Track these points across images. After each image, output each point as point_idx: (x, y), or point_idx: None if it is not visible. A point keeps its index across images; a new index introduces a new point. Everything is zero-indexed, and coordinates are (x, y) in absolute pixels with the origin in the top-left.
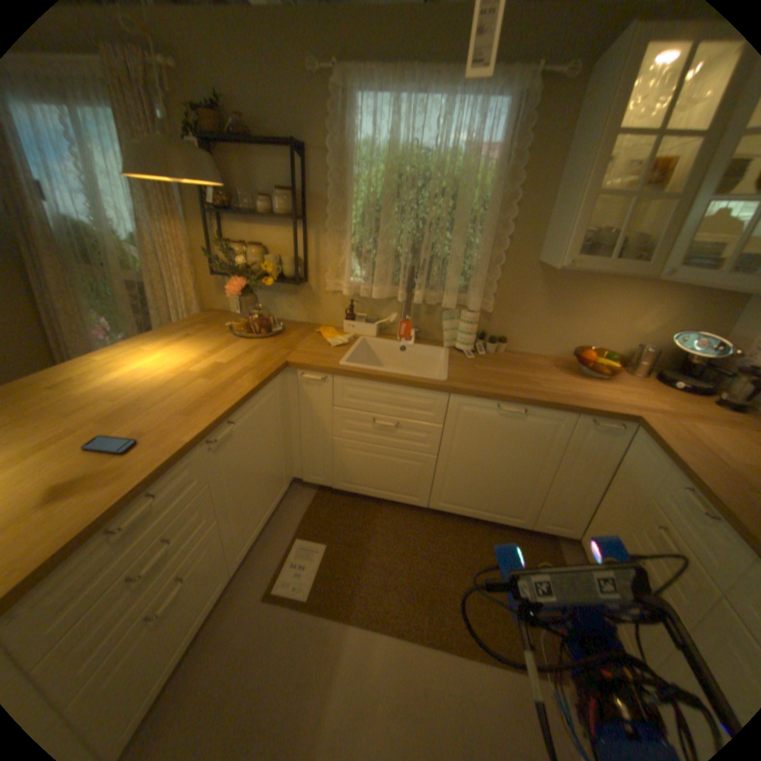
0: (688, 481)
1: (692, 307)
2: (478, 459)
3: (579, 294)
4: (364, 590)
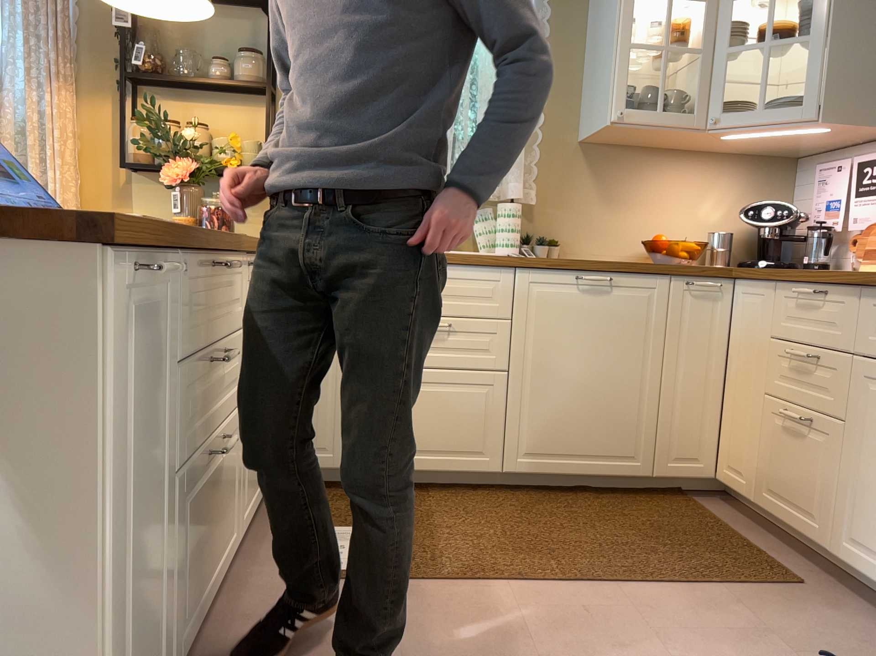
0: (791, 286)
1: (747, 186)
2: (564, 364)
3: (630, 178)
4: (446, 554)
